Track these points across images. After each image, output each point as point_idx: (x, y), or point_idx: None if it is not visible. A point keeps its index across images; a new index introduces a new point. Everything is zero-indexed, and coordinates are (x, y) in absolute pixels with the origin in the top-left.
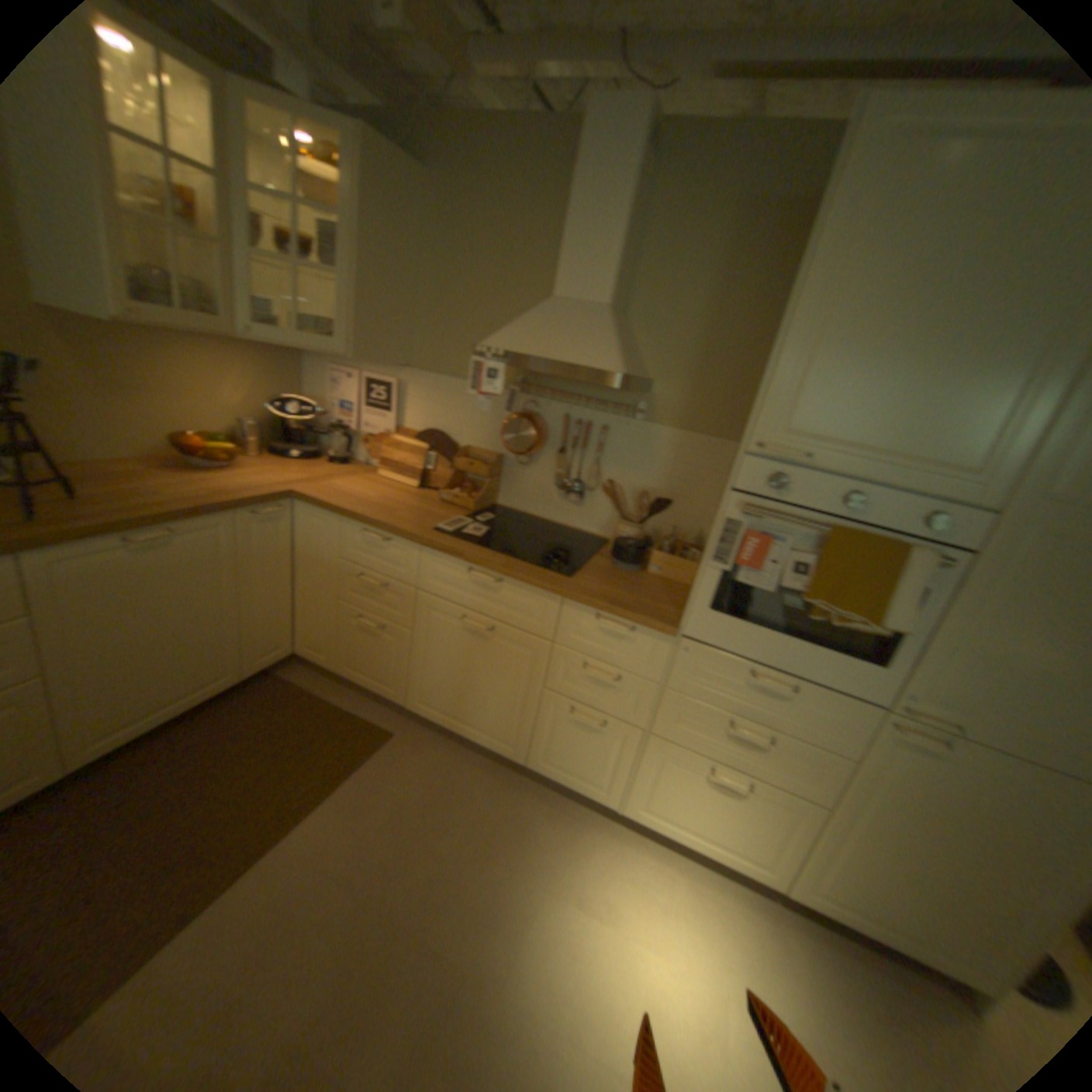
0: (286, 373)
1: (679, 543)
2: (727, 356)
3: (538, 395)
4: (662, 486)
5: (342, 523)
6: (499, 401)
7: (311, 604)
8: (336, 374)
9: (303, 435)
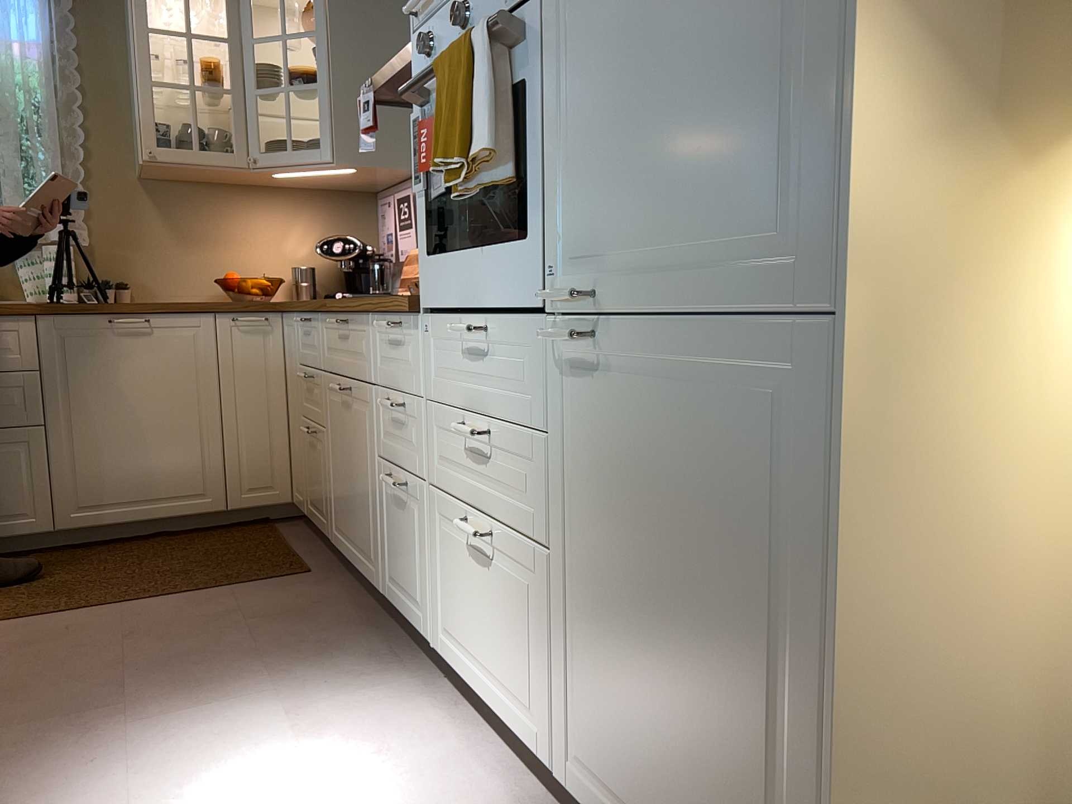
0: (360, 221)
1: None
2: None
3: None
4: None
5: (296, 318)
6: None
7: (294, 428)
8: (383, 204)
9: (368, 281)
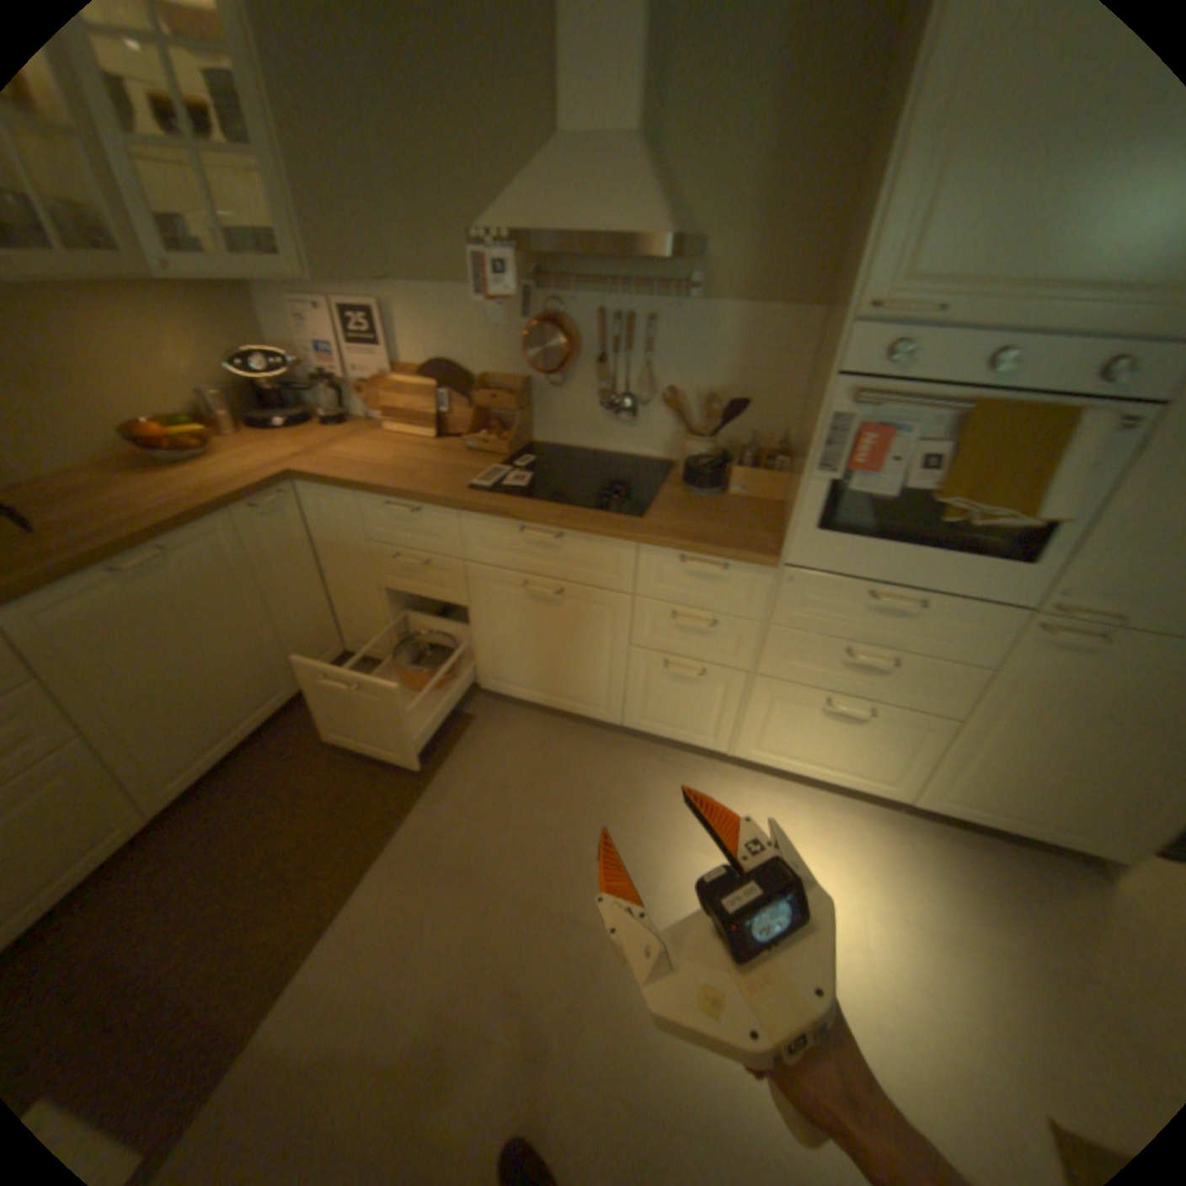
0: (235, 315)
1: (764, 452)
2: (805, 182)
3: (560, 287)
4: (733, 383)
5: (359, 498)
6: (511, 305)
7: (349, 596)
8: (297, 306)
9: (281, 395)
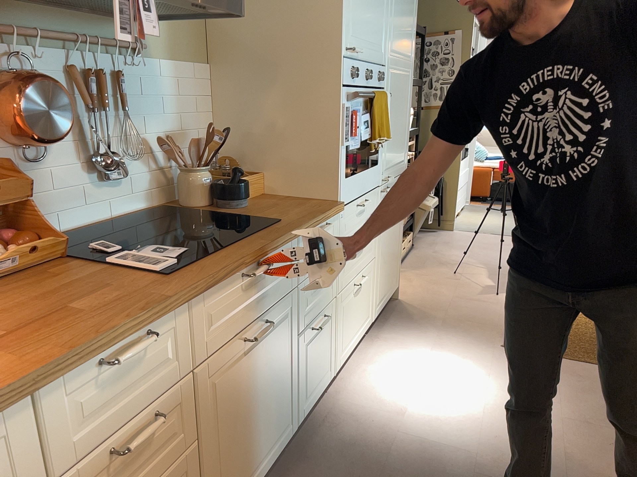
0: None
1: (238, 164)
2: None
3: (15, 40)
4: (179, 124)
5: (43, 395)
6: None
7: None
8: None
9: None
